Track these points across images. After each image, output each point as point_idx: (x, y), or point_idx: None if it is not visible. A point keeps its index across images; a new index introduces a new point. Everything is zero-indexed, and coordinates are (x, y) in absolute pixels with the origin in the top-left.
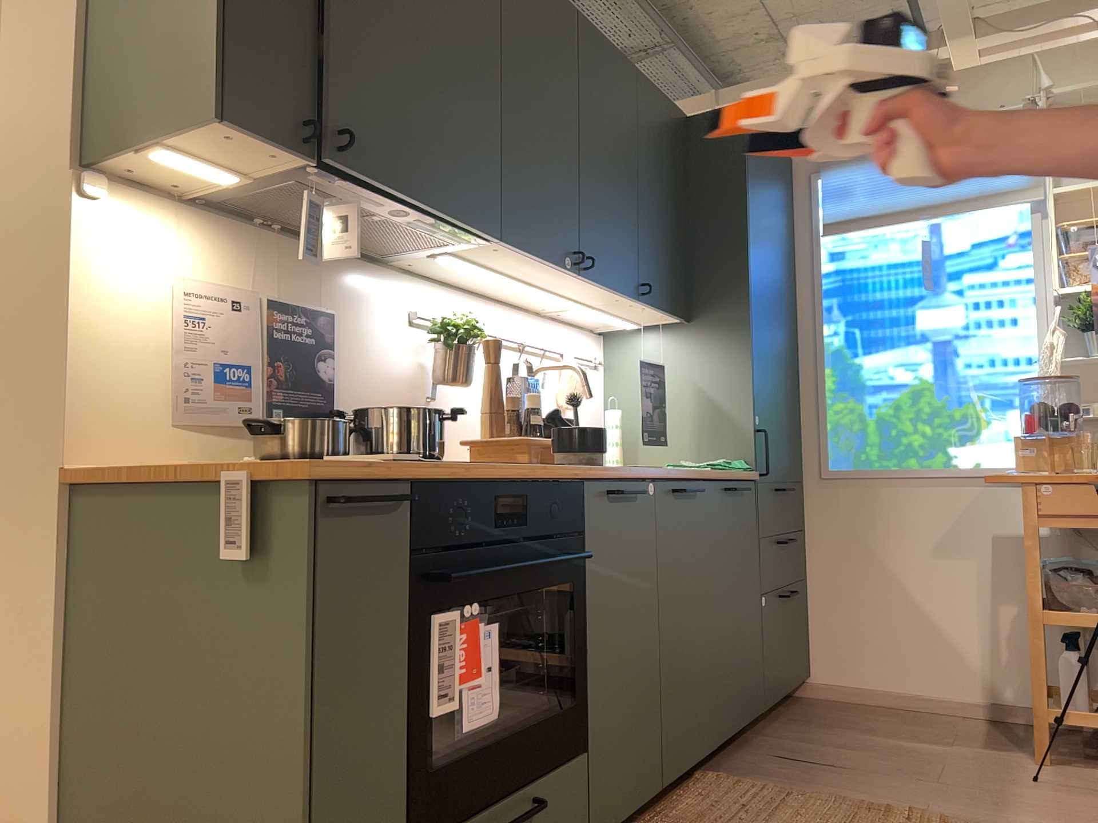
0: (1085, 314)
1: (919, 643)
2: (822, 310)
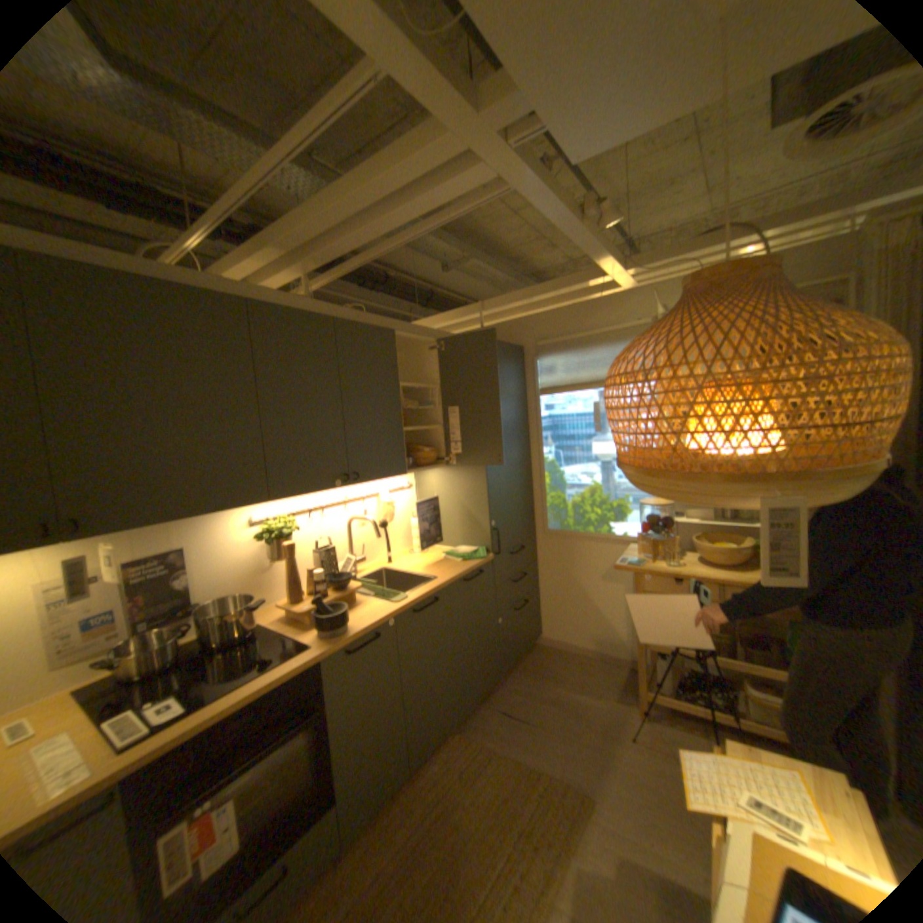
0: None
1: (595, 626)
2: (542, 439)
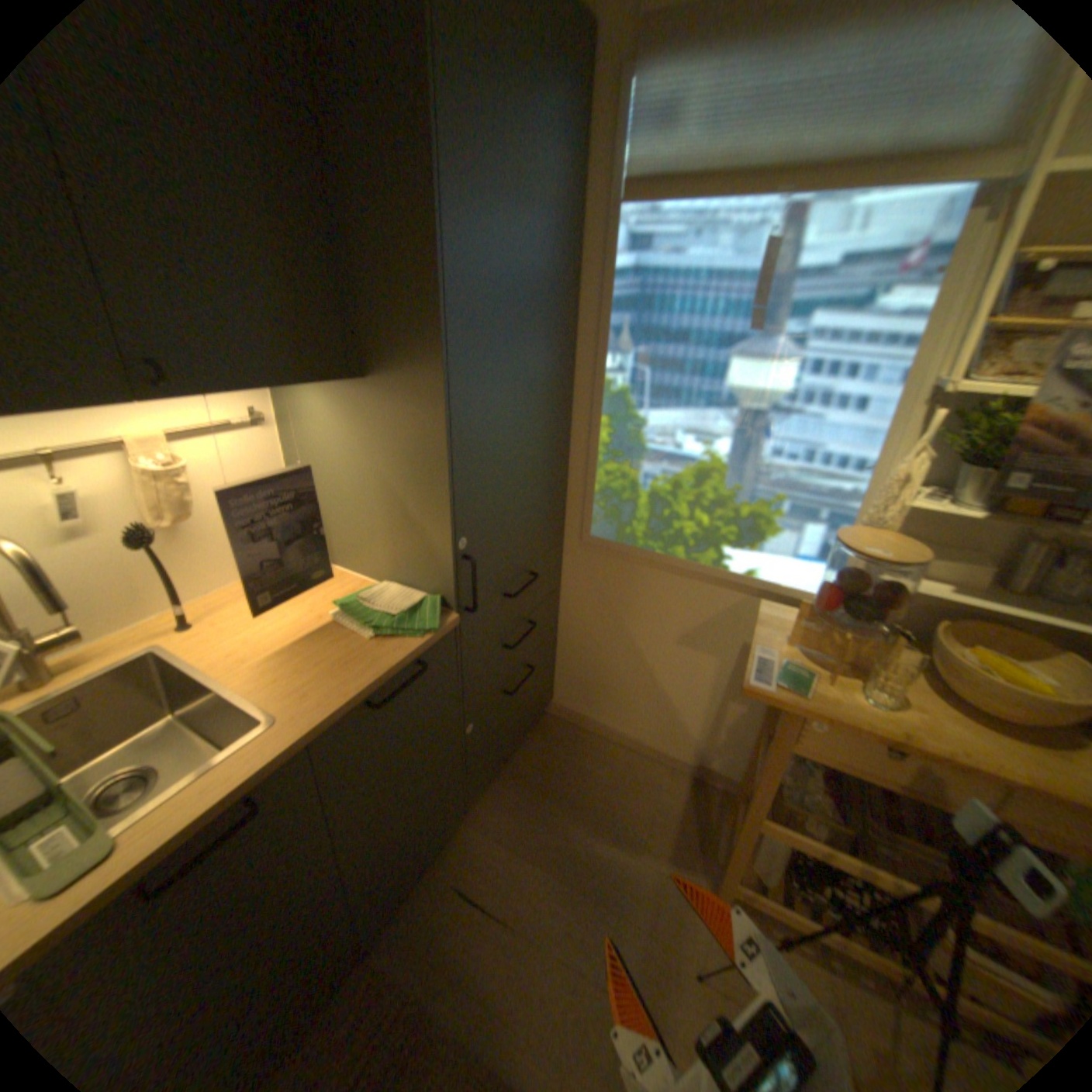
0: (990, 439)
1: (647, 707)
2: (609, 332)
